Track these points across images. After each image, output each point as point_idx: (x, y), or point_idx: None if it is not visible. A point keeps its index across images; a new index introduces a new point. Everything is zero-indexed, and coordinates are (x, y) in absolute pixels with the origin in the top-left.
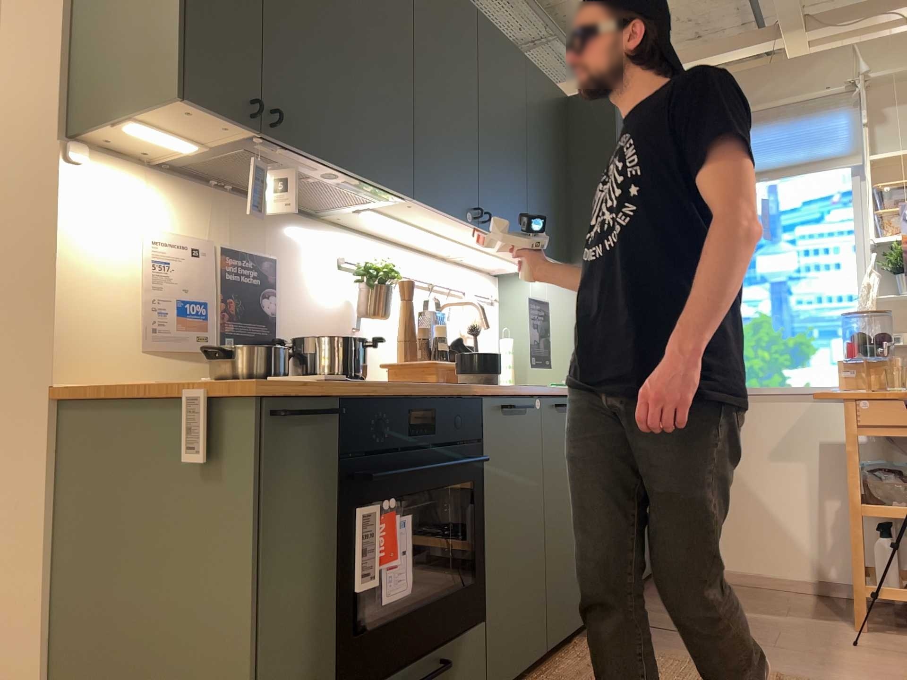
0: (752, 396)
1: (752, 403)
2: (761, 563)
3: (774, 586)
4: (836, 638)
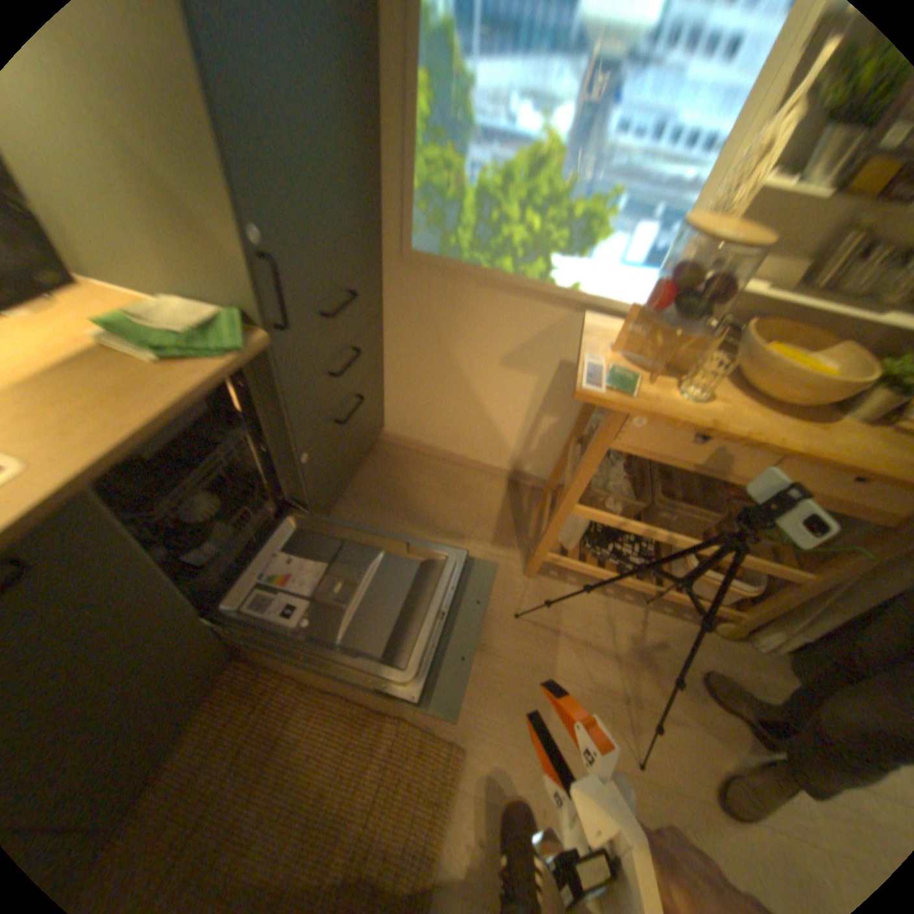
0: (499, 283)
1: (497, 293)
2: (466, 449)
3: (474, 467)
4: (501, 601)
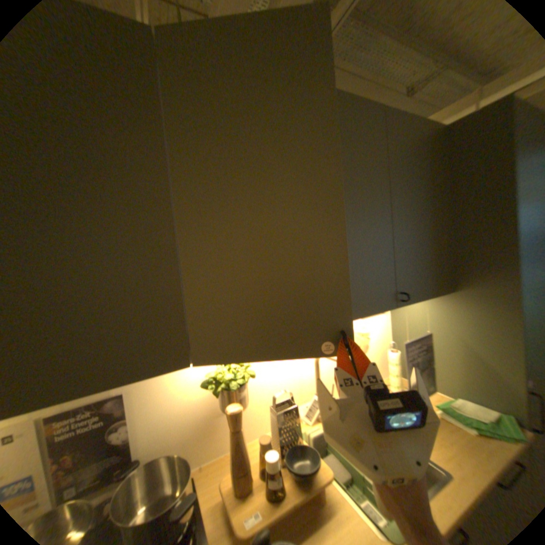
0: None
1: None
2: None
3: None
4: None
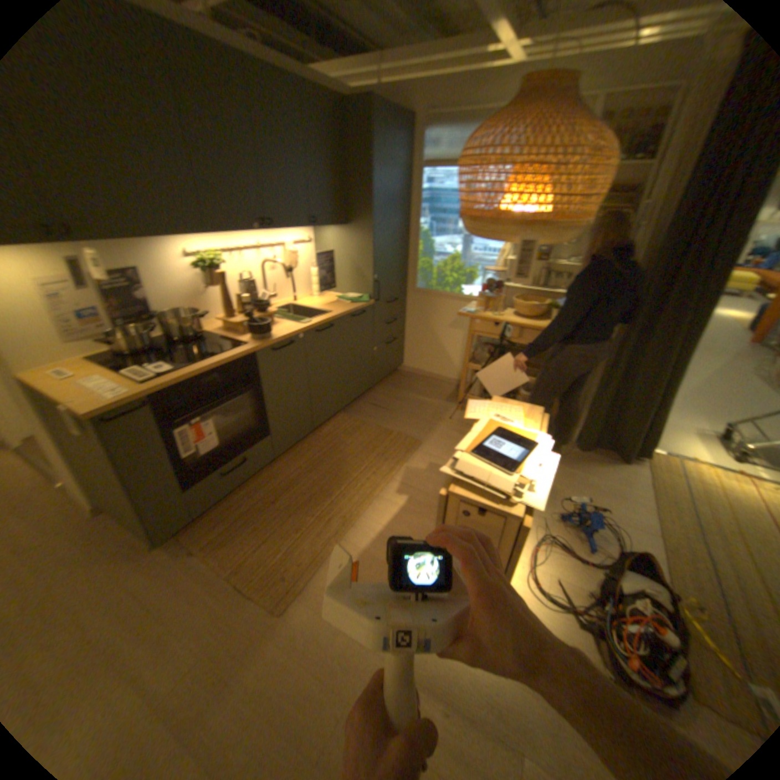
0: (445, 297)
1: (445, 300)
2: (438, 371)
3: (441, 380)
4: (444, 415)
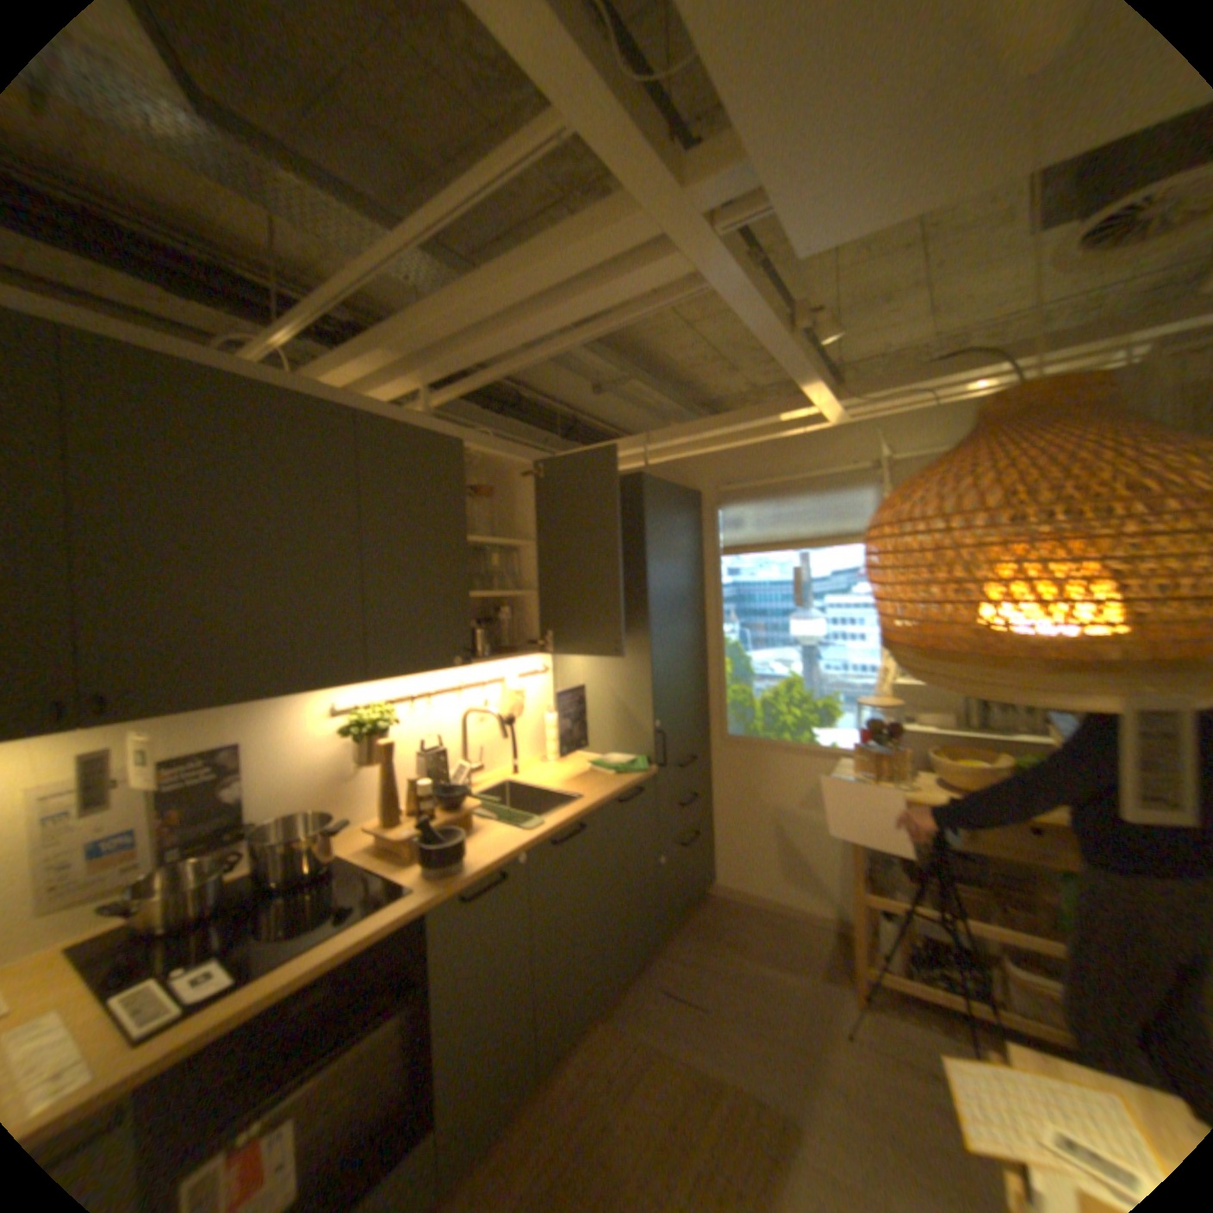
0: (786, 750)
1: (786, 757)
2: (791, 899)
3: (802, 921)
4: (835, 1027)
